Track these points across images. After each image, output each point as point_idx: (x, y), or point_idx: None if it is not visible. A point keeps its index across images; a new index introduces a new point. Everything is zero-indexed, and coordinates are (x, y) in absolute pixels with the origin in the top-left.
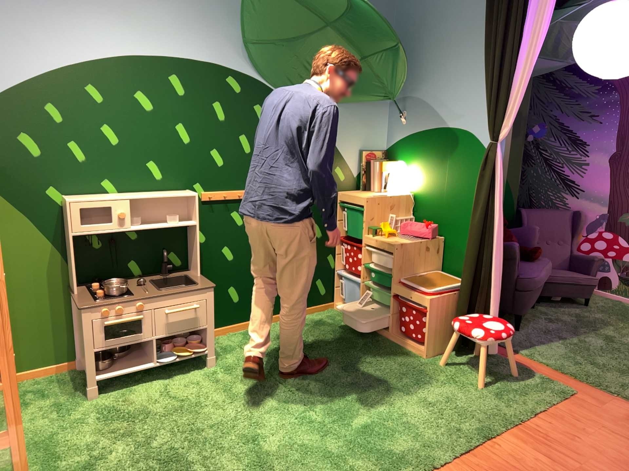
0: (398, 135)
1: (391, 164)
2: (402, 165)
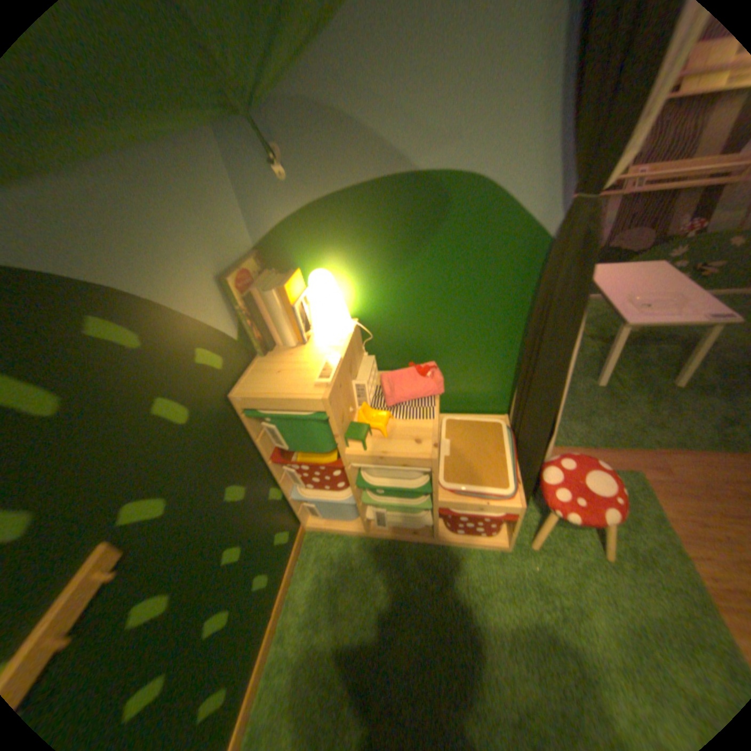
0: (275, 211)
1: (295, 281)
2: (329, 280)
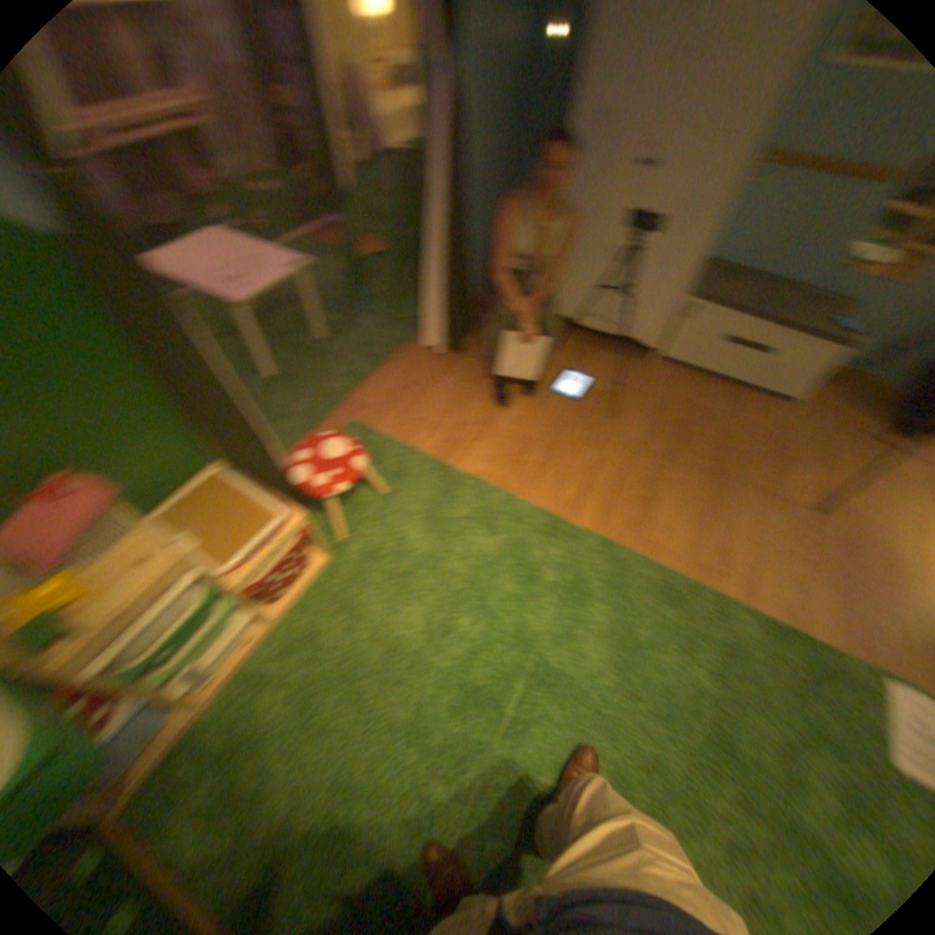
0: None
1: None
2: None
